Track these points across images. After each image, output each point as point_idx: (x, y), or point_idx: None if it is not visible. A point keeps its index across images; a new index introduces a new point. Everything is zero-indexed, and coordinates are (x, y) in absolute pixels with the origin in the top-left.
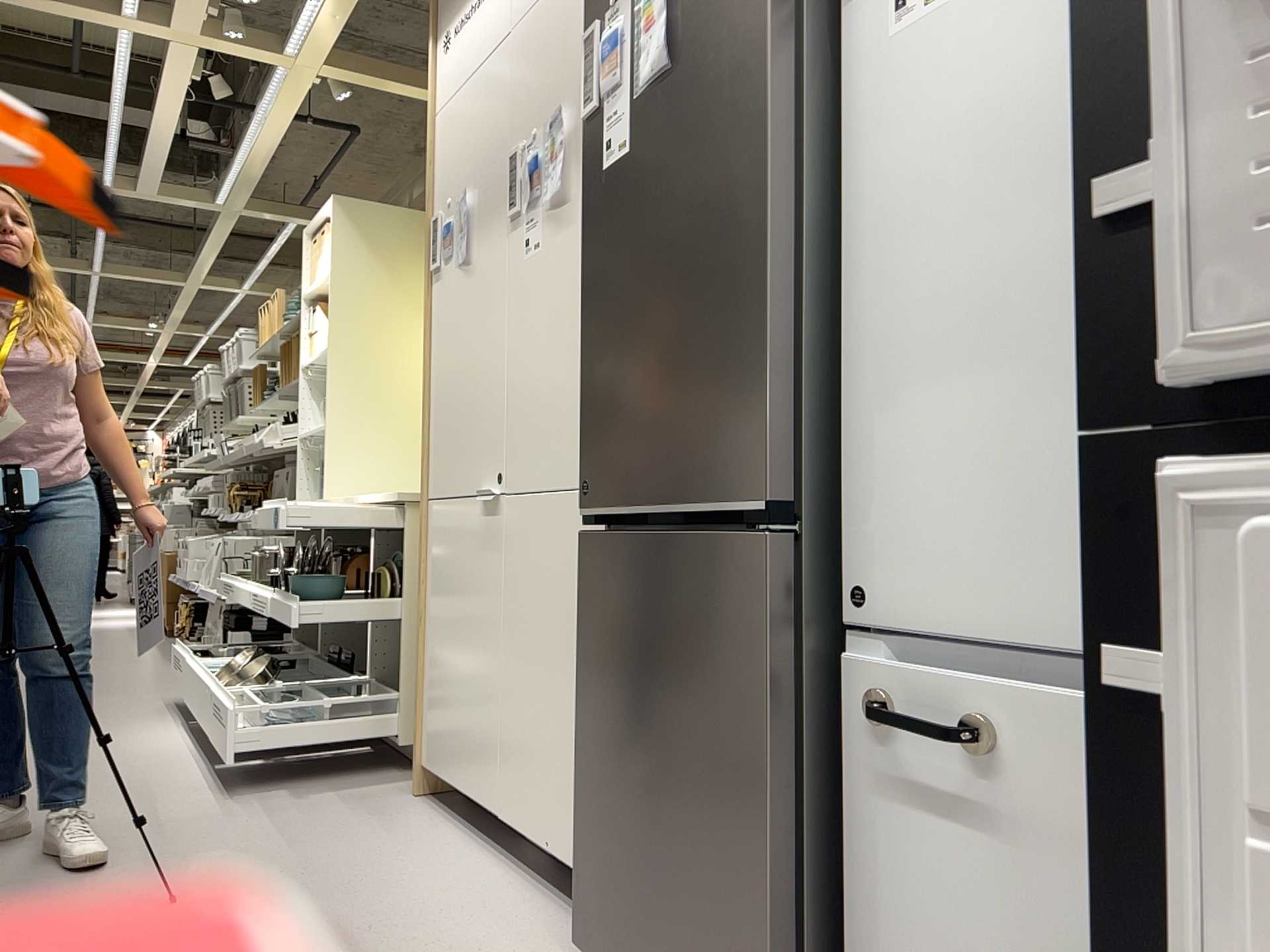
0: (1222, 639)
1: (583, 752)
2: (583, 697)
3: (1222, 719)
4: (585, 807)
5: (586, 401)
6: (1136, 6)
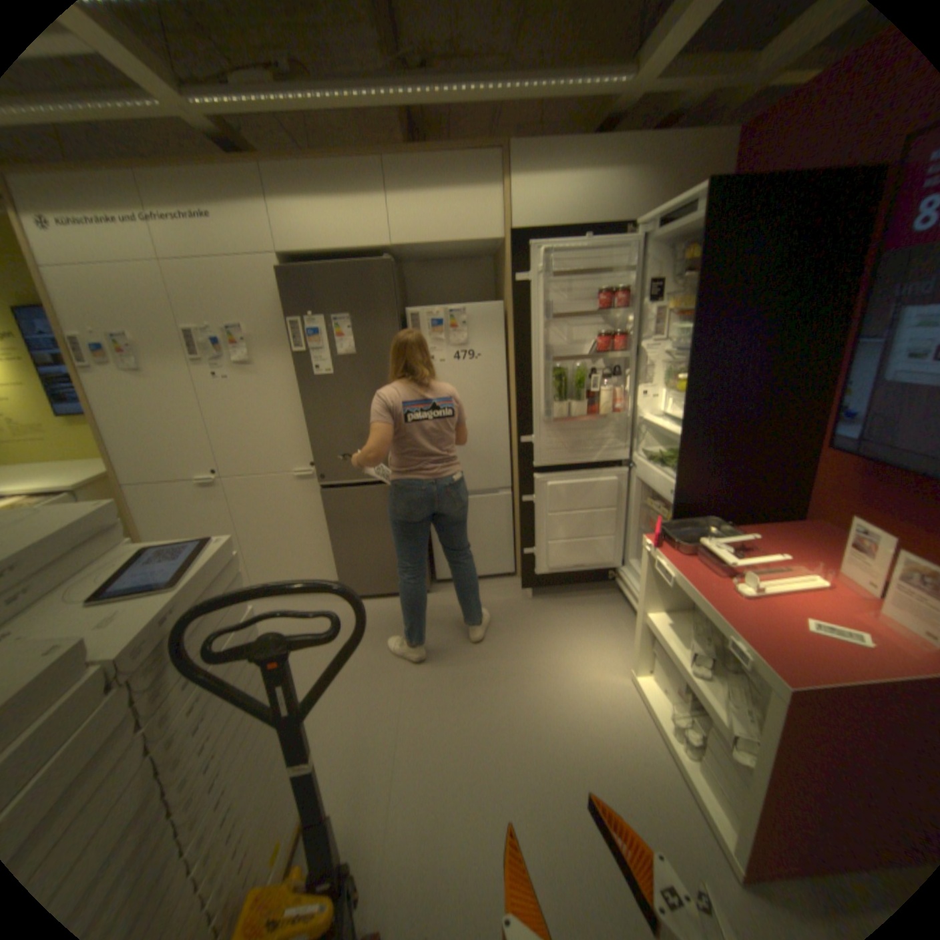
0: (537, 493)
1: (336, 548)
2: (334, 534)
3: (537, 501)
4: (339, 561)
5: (317, 449)
6: (522, 414)
